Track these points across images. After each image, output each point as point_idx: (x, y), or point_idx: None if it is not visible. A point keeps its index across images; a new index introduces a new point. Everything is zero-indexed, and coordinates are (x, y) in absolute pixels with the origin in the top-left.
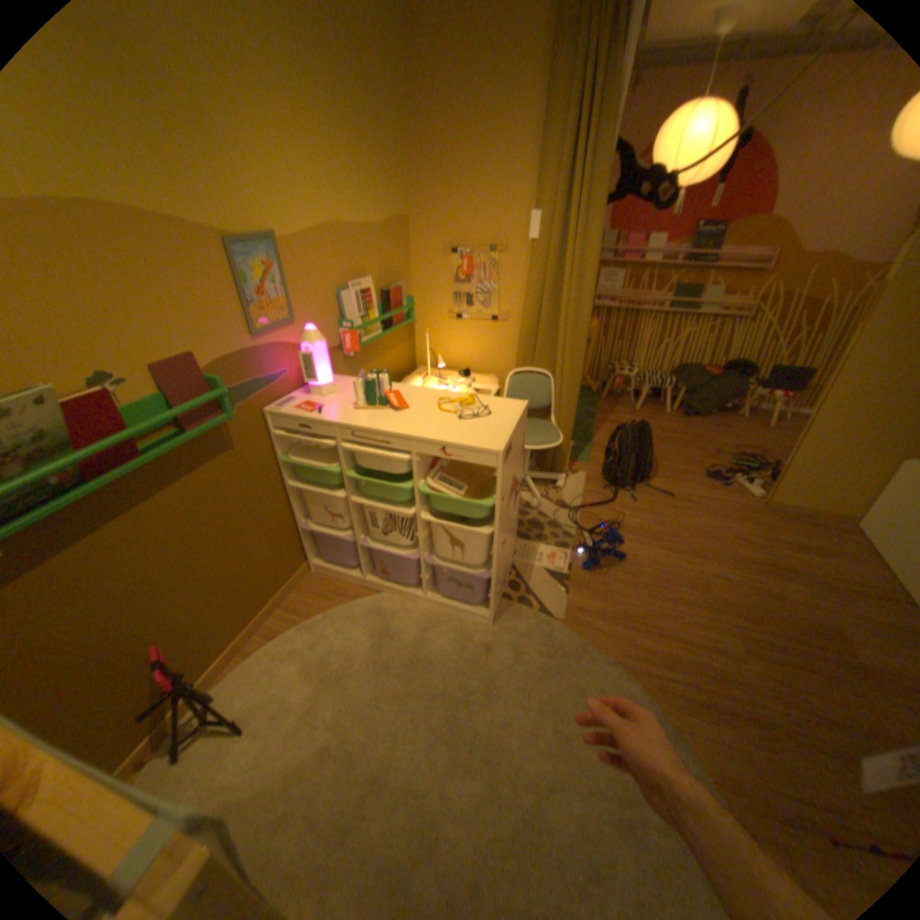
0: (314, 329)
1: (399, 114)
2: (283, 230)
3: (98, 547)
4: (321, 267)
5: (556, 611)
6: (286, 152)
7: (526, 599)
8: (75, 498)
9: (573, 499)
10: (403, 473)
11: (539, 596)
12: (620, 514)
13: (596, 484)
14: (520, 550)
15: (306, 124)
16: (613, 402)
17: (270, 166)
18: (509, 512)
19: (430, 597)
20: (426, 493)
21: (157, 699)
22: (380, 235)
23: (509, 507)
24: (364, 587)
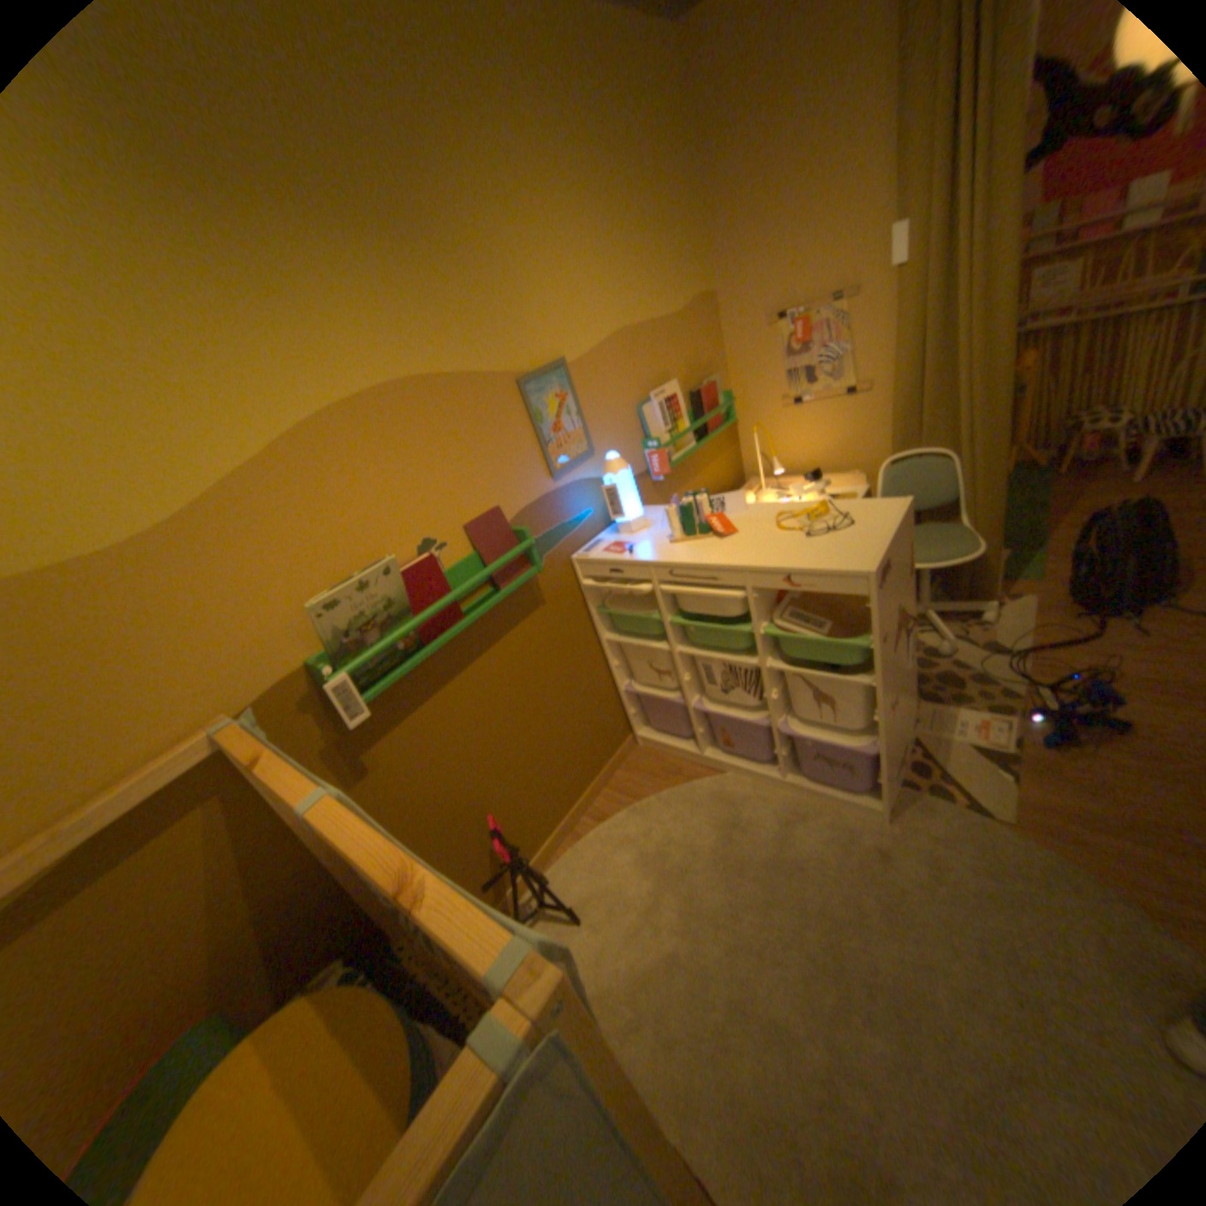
0: (615, 456)
1: (690, 167)
2: (572, 352)
3: (437, 711)
4: (617, 382)
5: (1001, 810)
6: (568, 265)
7: (945, 790)
8: (417, 662)
9: (1018, 639)
10: (738, 616)
11: (968, 786)
12: (1116, 657)
13: (1062, 612)
14: (927, 717)
15: (586, 225)
16: (1085, 476)
17: (553, 287)
18: (901, 660)
19: (792, 781)
20: (772, 639)
21: (497, 874)
22: (682, 324)
23: (898, 652)
24: (703, 765)
